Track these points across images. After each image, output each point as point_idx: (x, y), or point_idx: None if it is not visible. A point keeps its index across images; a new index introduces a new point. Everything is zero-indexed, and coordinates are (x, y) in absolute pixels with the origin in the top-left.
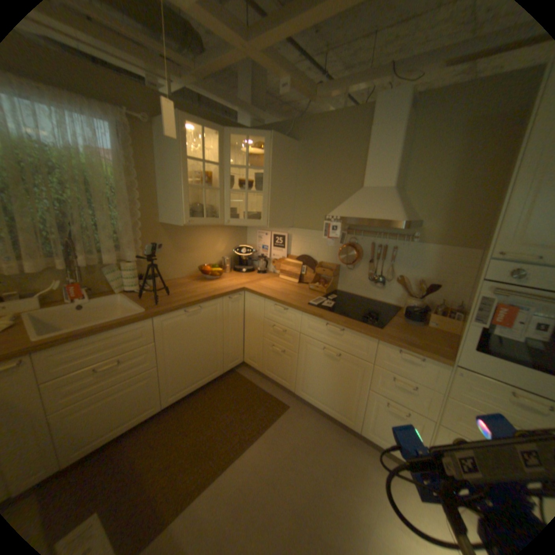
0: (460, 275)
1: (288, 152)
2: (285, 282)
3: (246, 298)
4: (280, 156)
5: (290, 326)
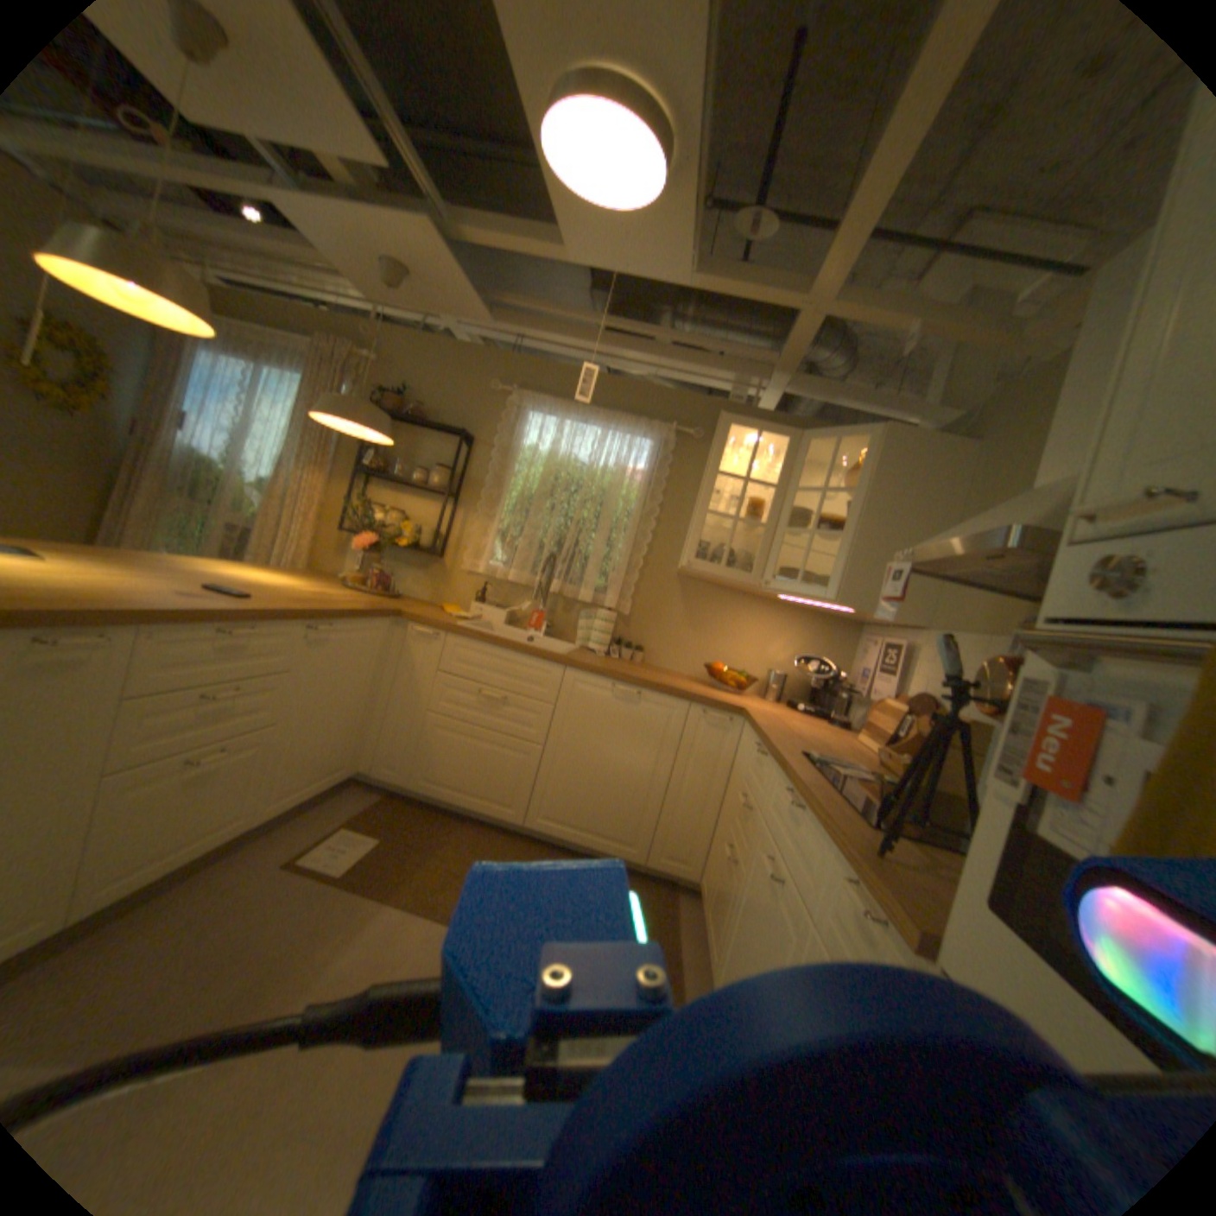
0: None
1: (940, 463)
2: (852, 747)
3: (742, 735)
4: (908, 468)
5: (758, 801)
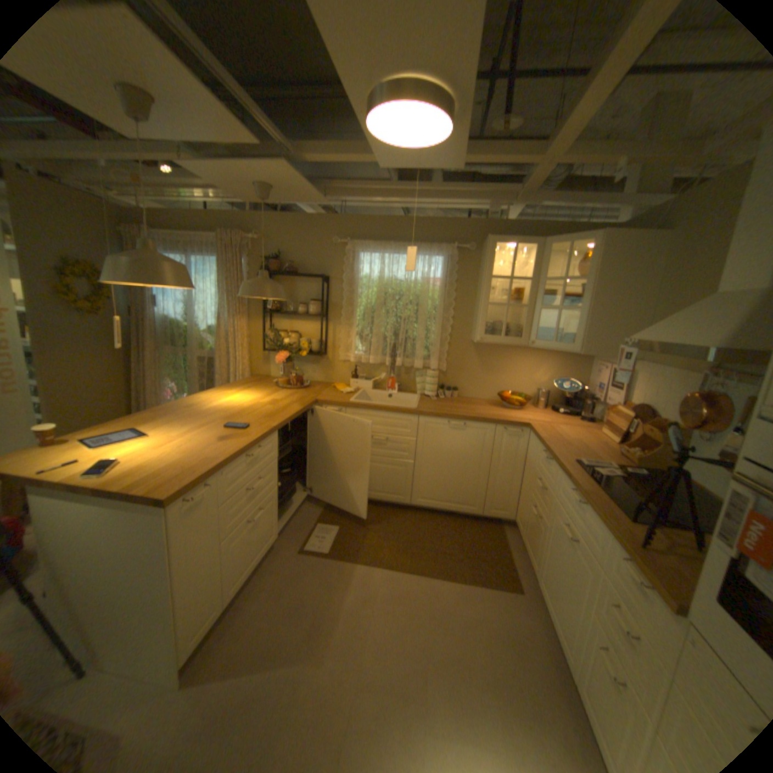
0: None
1: (645, 250)
2: (600, 439)
3: (531, 438)
4: (623, 258)
5: (551, 486)
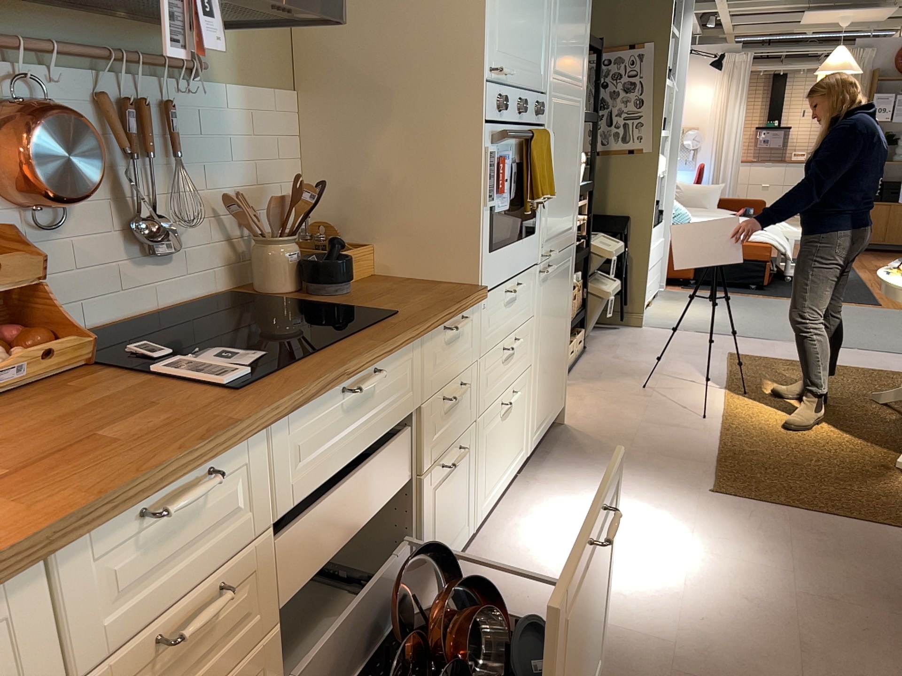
0: (288, 162)
1: None
2: None
3: None
4: None
5: (238, 540)
